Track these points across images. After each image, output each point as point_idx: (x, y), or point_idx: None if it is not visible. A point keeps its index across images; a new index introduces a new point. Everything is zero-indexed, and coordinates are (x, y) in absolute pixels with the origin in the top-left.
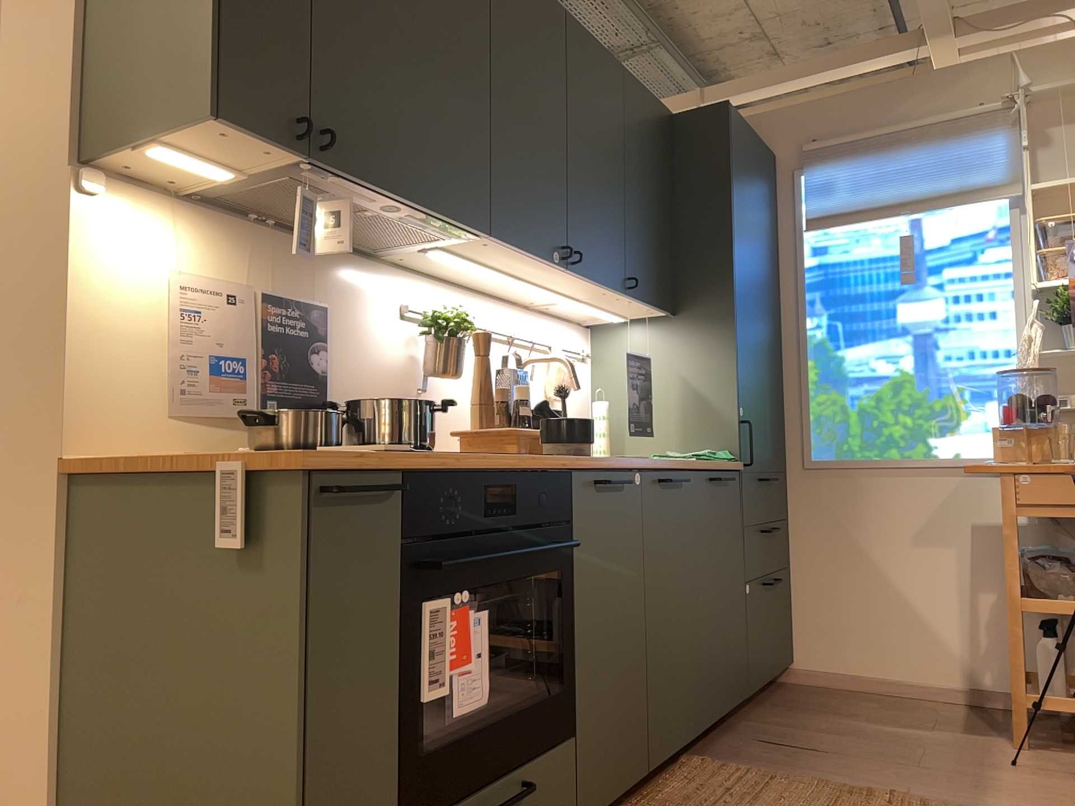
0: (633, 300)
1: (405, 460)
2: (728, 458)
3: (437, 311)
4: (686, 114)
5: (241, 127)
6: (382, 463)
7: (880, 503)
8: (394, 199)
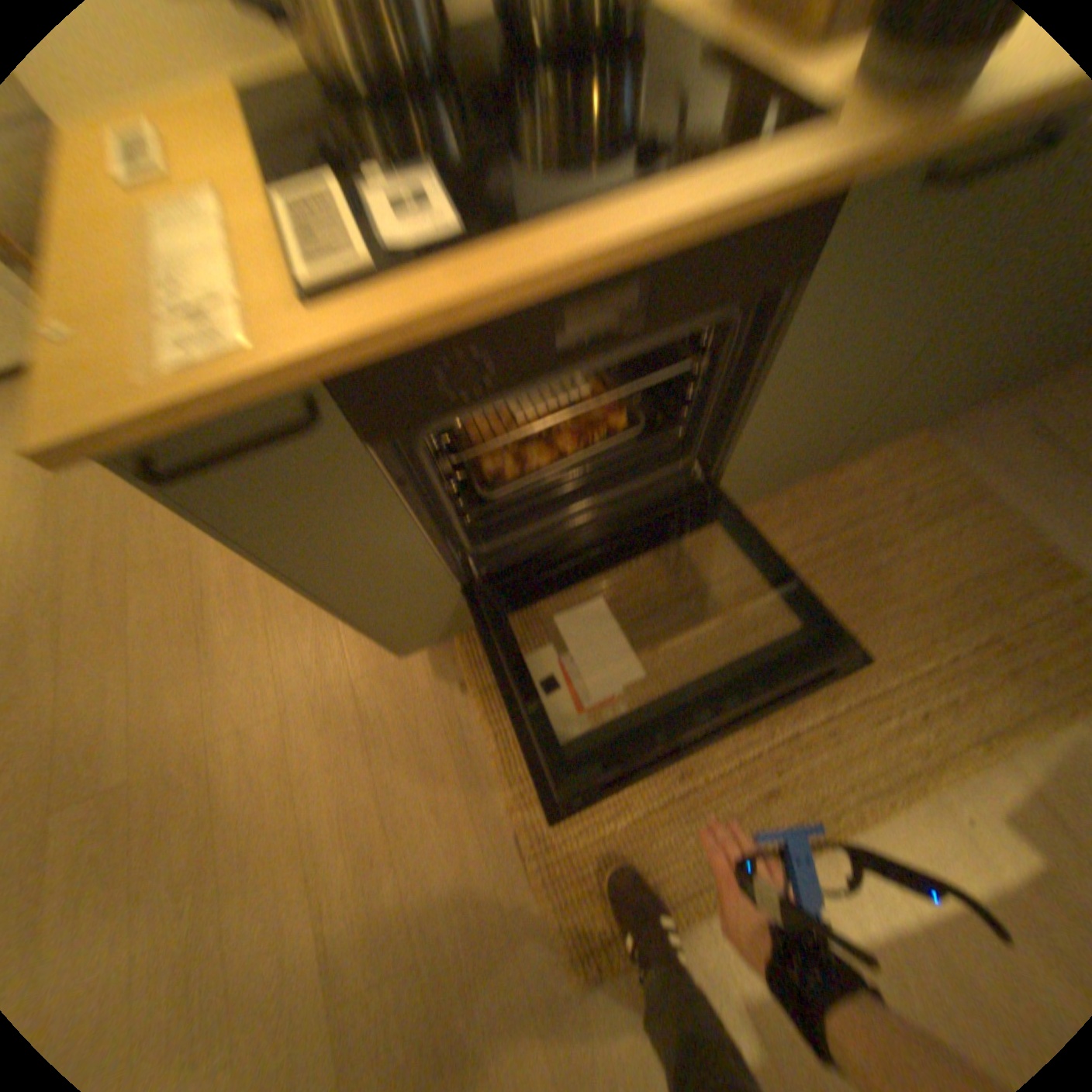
0: None
1: (298, 368)
2: None
3: None
4: None
5: None
6: (243, 390)
7: None
8: None
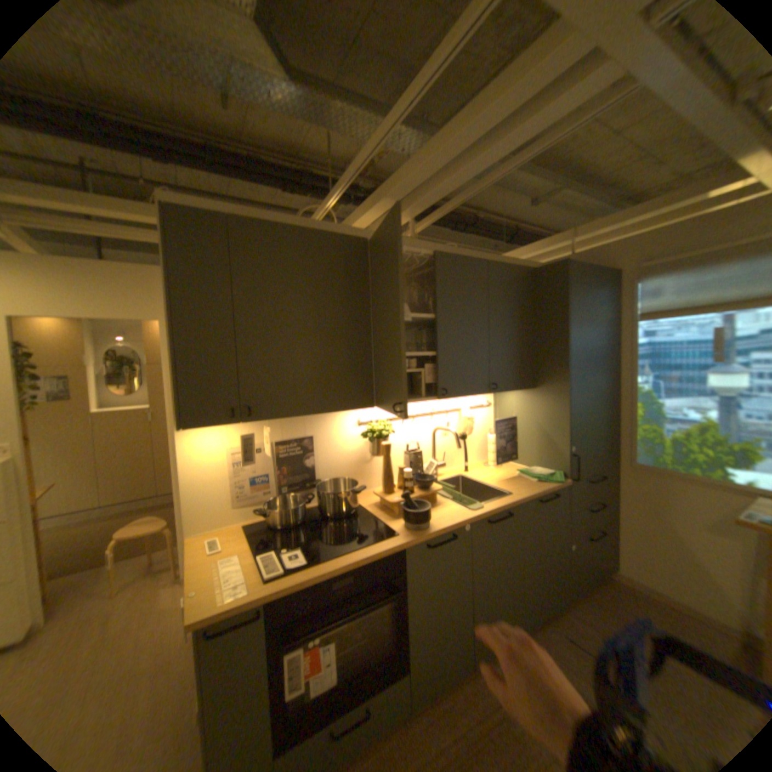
0: (497, 392)
1: (262, 601)
2: (557, 481)
3: (372, 424)
4: (542, 267)
5: (198, 426)
6: (246, 608)
7: (683, 499)
8: (304, 415)
